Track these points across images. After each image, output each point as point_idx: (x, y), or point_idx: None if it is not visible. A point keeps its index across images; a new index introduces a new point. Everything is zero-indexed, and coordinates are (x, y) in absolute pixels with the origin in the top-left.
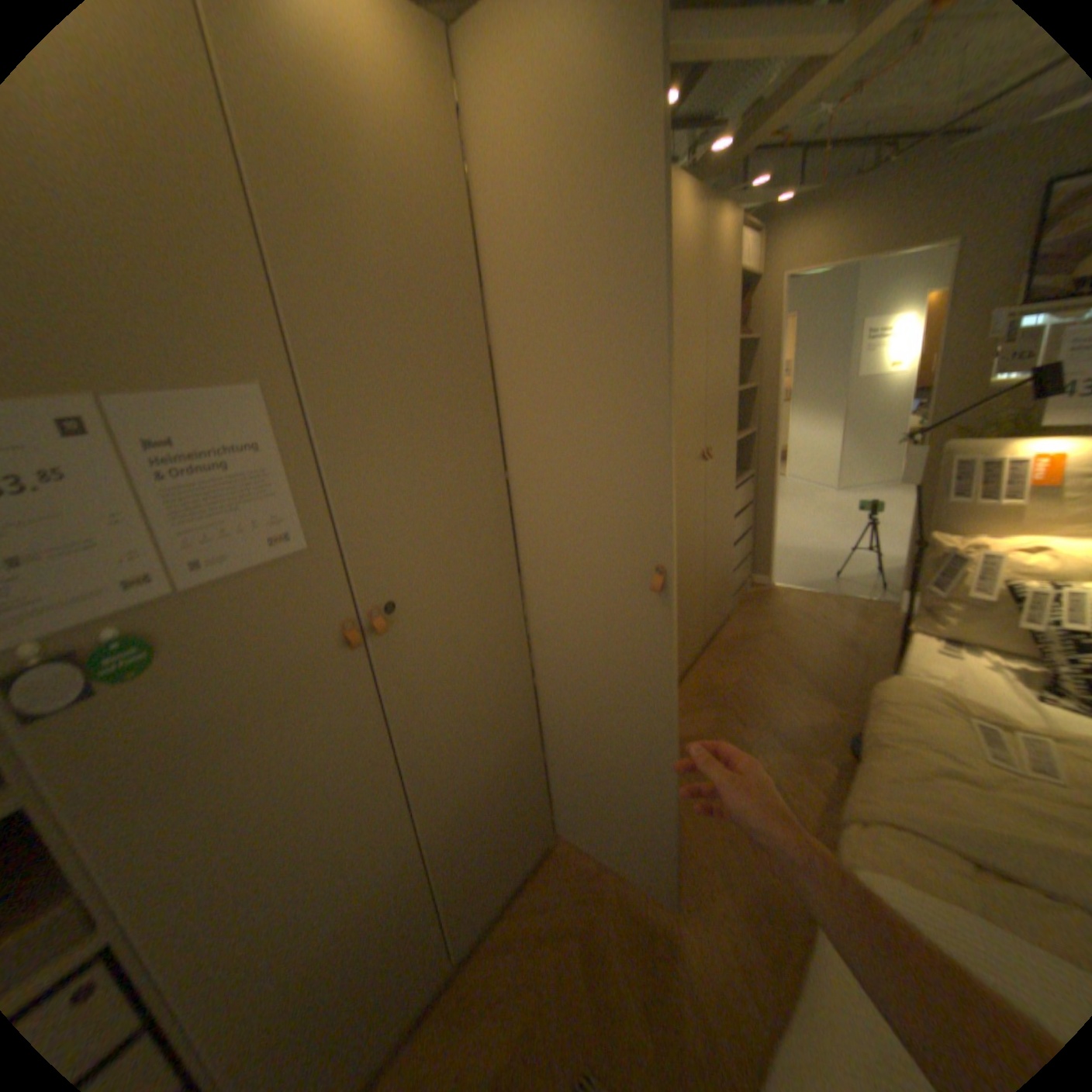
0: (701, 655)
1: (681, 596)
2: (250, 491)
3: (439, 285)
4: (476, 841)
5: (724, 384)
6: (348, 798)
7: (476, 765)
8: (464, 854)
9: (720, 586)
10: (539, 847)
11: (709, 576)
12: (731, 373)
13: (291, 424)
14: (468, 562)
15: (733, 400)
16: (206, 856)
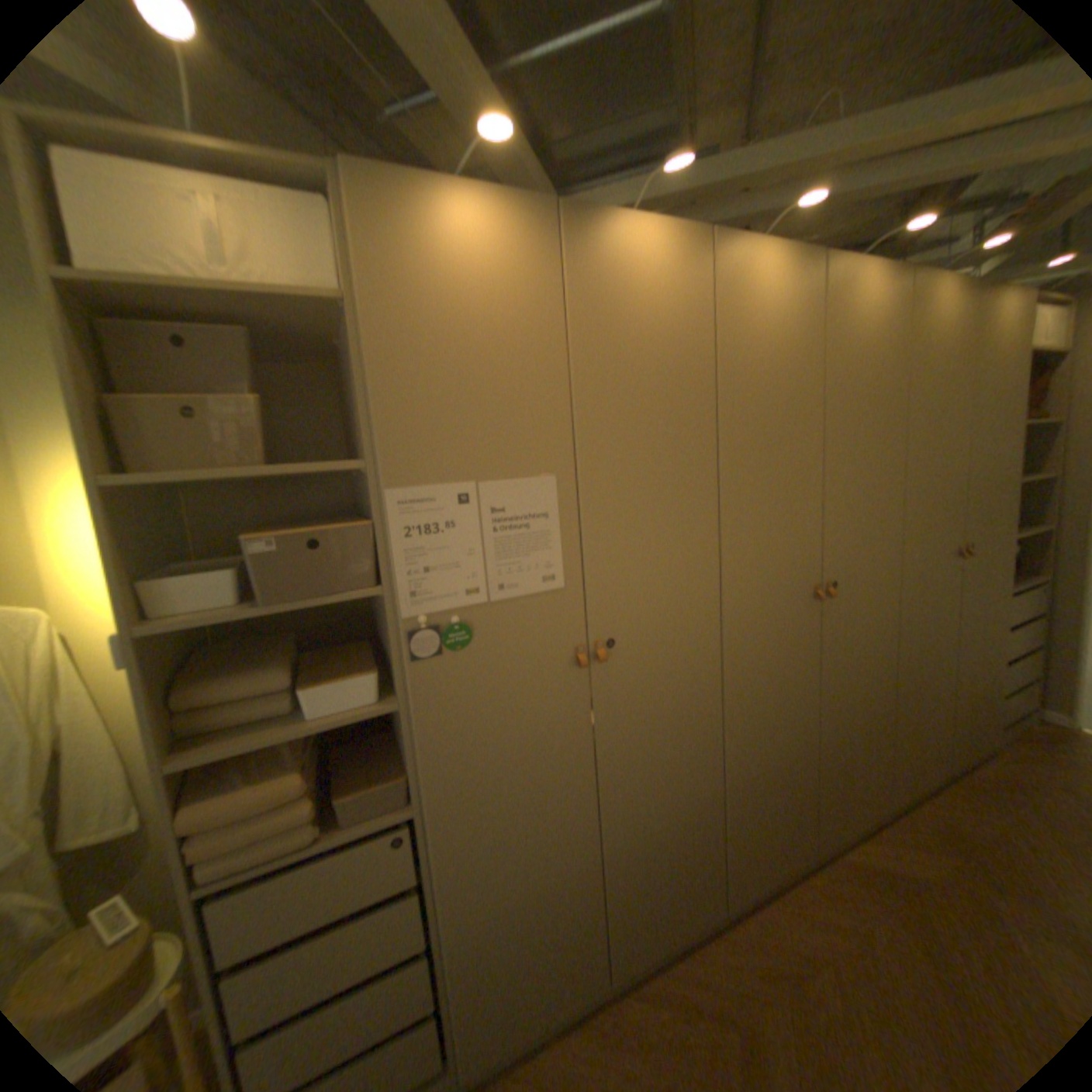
0: (946, 790)
1: (917, 708)
2: (536, 545)
3: (682, 403)
4: (650, 881)
5: (998, 474)
6: (557, 788)
7: (659, 806)
8: (637, 888)
9: (983, 711)
10: (711, 923)
11: (963, 694)
12: (1010, 462)
13: (567, 502)
14: (677, 620)
15: (1013, 493)
16: (468, 788)
